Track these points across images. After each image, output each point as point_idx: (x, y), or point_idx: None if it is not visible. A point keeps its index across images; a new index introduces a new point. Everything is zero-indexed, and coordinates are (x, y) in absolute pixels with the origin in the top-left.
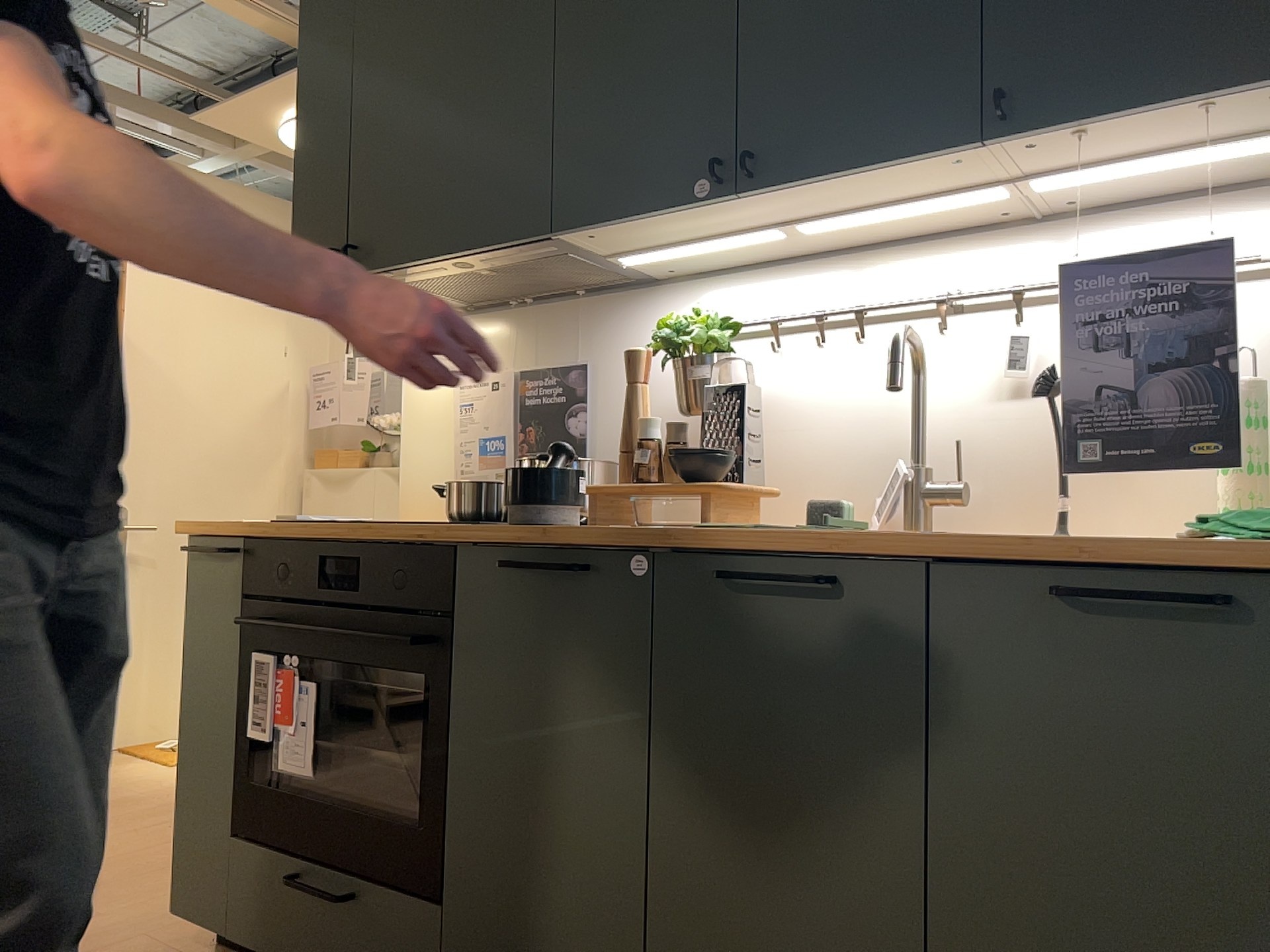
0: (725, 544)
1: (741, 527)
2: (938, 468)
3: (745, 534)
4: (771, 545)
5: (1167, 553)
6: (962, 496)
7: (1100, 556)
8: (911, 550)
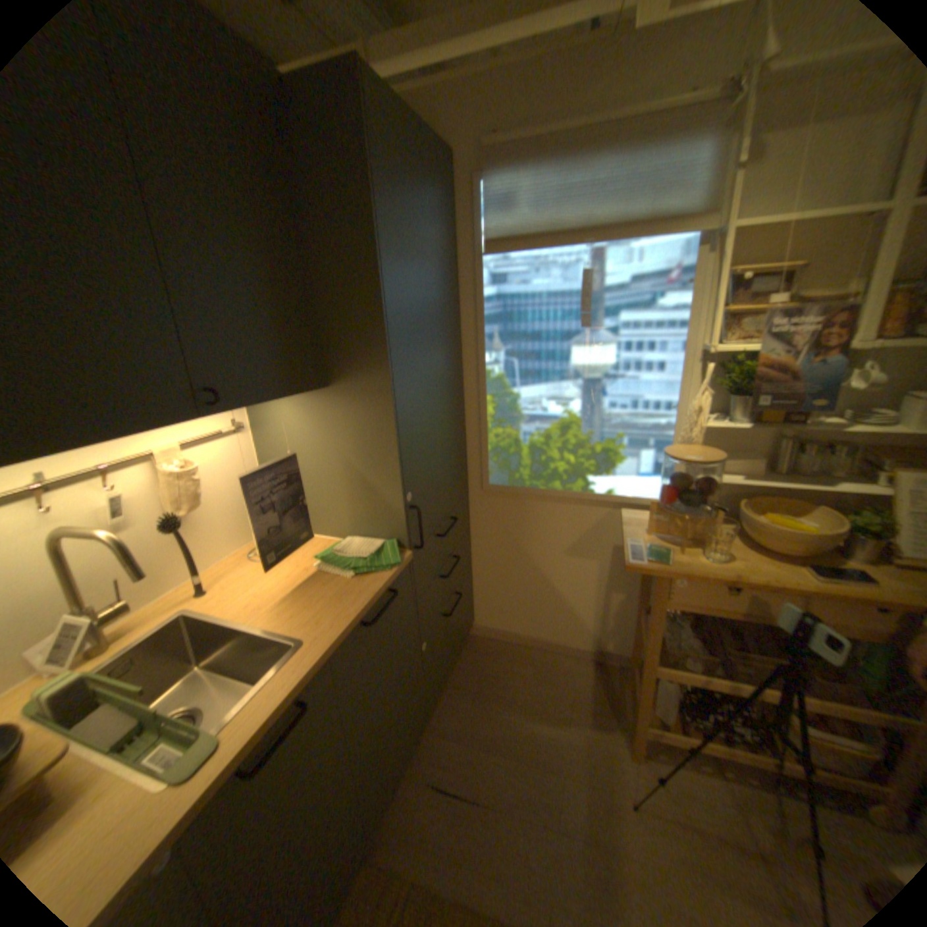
0: (239, 759)
1: (214, 744)
2: (89, 603)
3: (229, 742)
4: (254, 729)
5: (373, 589)
6: (122, 610)
7: (371, 605)
8: (326, 658)
